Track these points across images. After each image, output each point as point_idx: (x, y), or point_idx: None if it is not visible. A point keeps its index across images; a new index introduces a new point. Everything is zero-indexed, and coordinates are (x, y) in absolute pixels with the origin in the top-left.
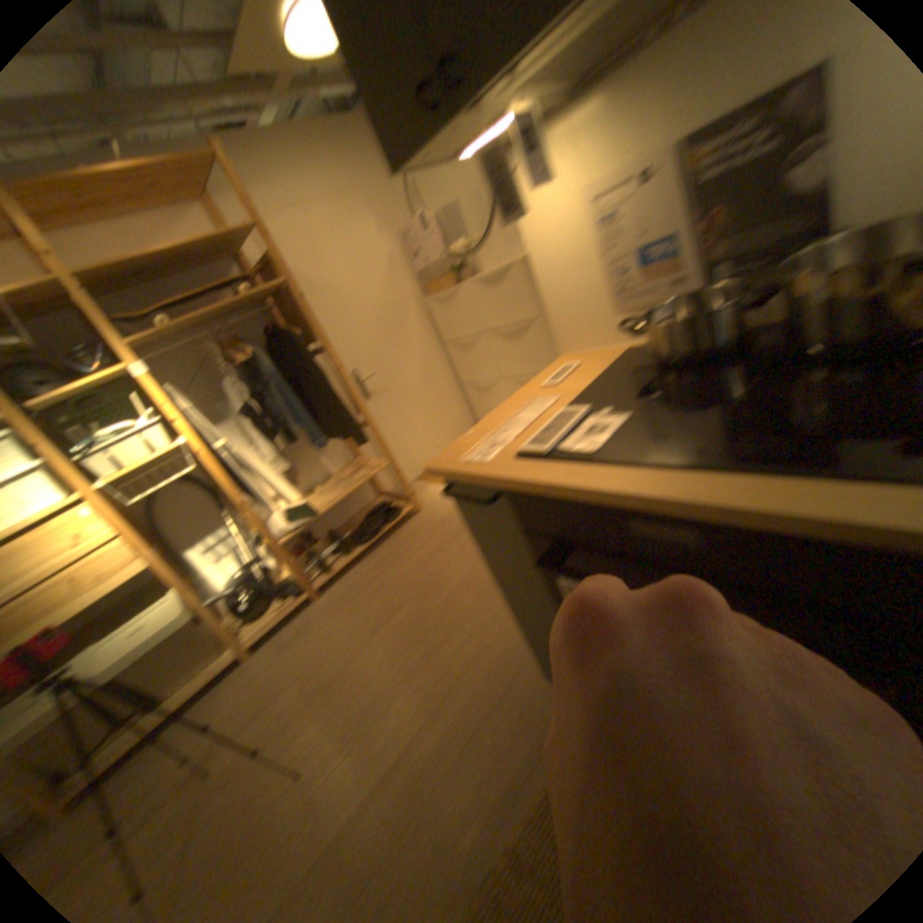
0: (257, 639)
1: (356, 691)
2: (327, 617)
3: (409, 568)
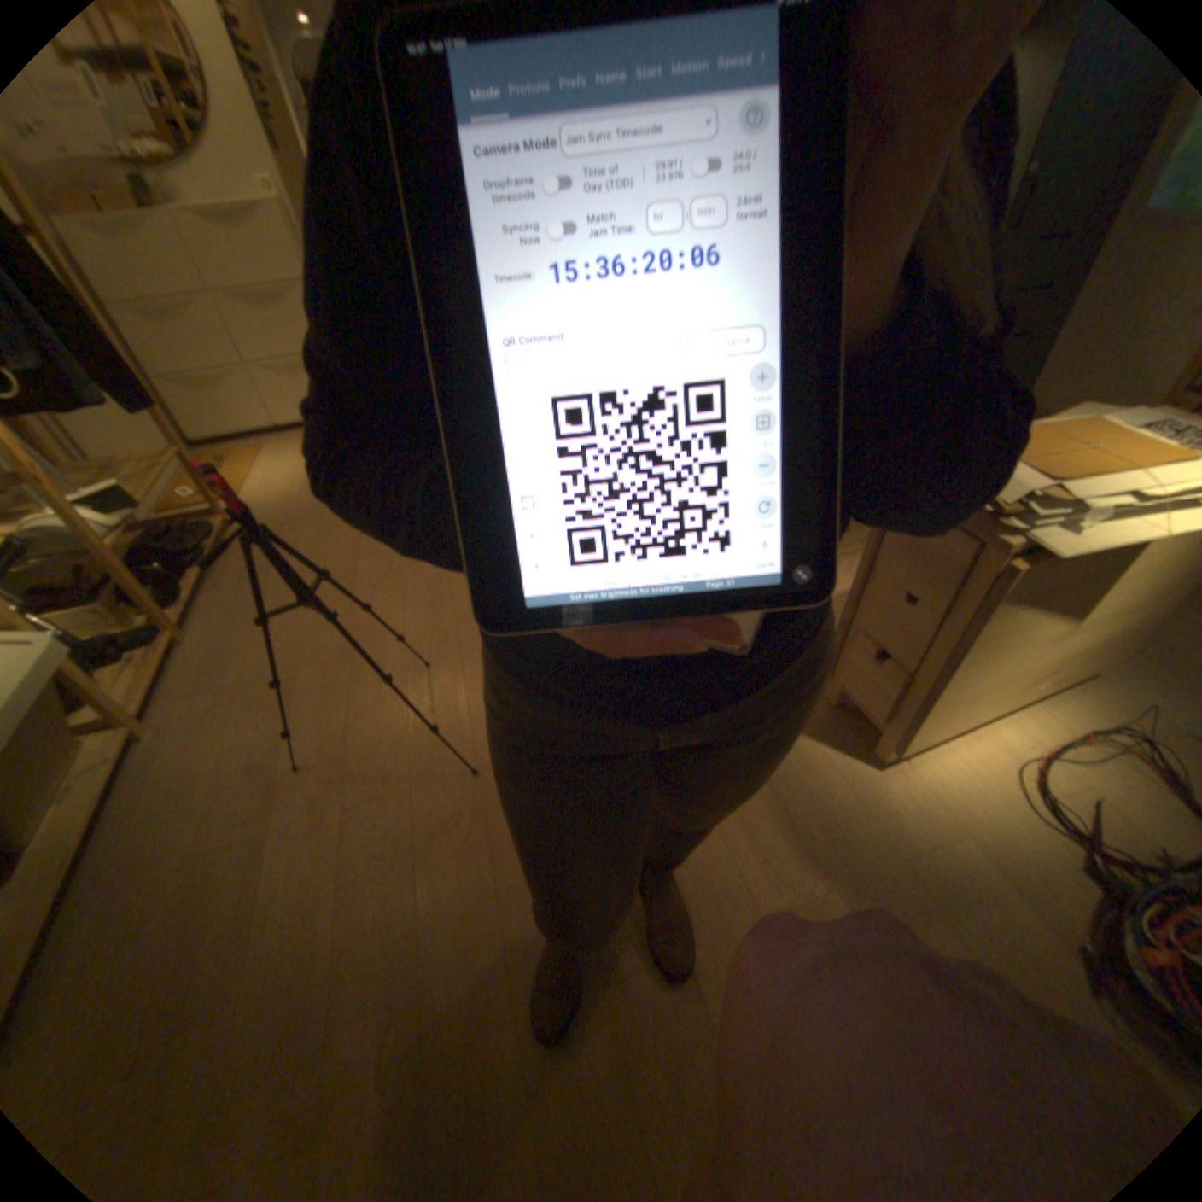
0: (139, 694)
1: (395, 612)
2: (238, 629)
3: (307, 550)
